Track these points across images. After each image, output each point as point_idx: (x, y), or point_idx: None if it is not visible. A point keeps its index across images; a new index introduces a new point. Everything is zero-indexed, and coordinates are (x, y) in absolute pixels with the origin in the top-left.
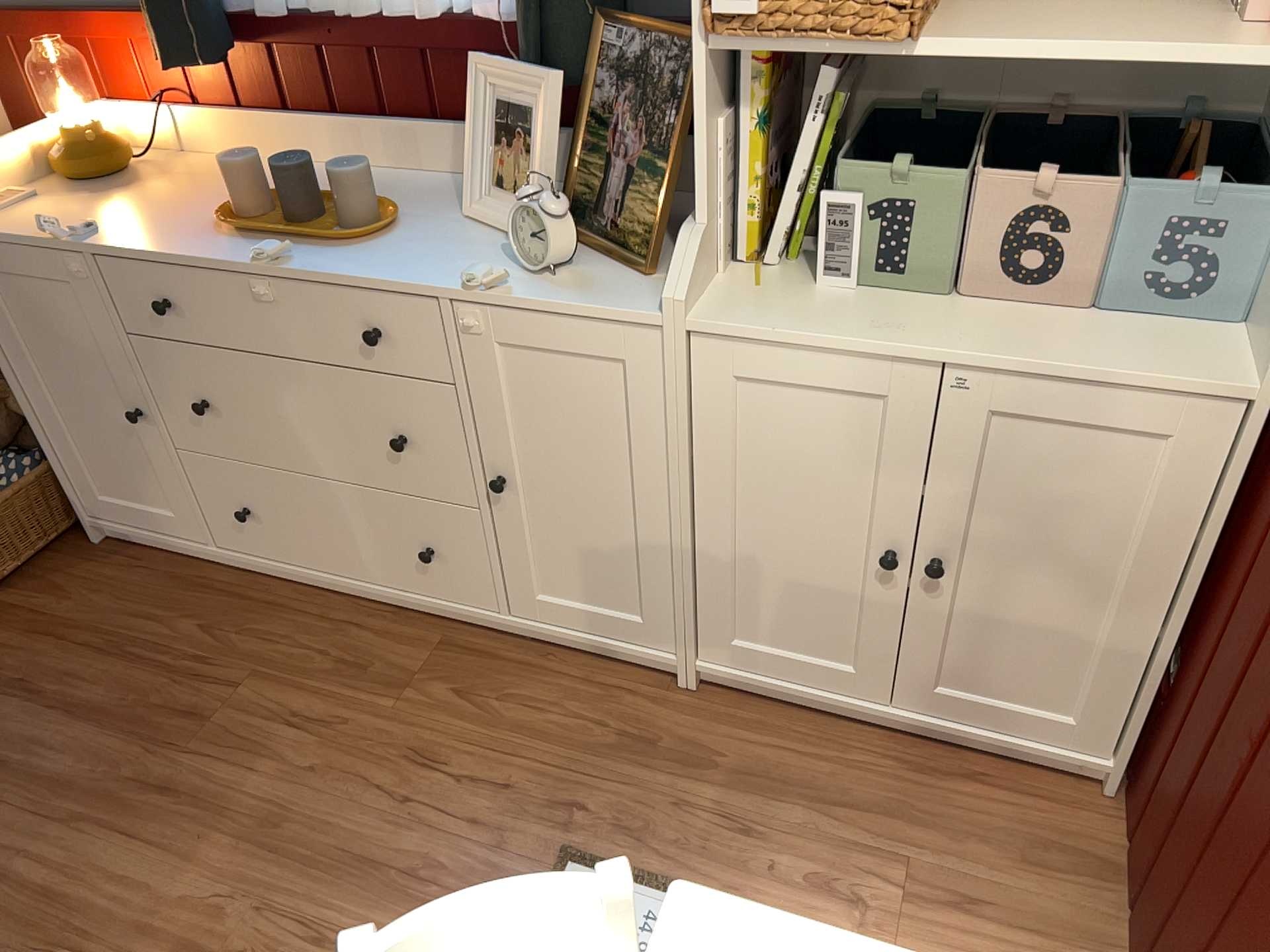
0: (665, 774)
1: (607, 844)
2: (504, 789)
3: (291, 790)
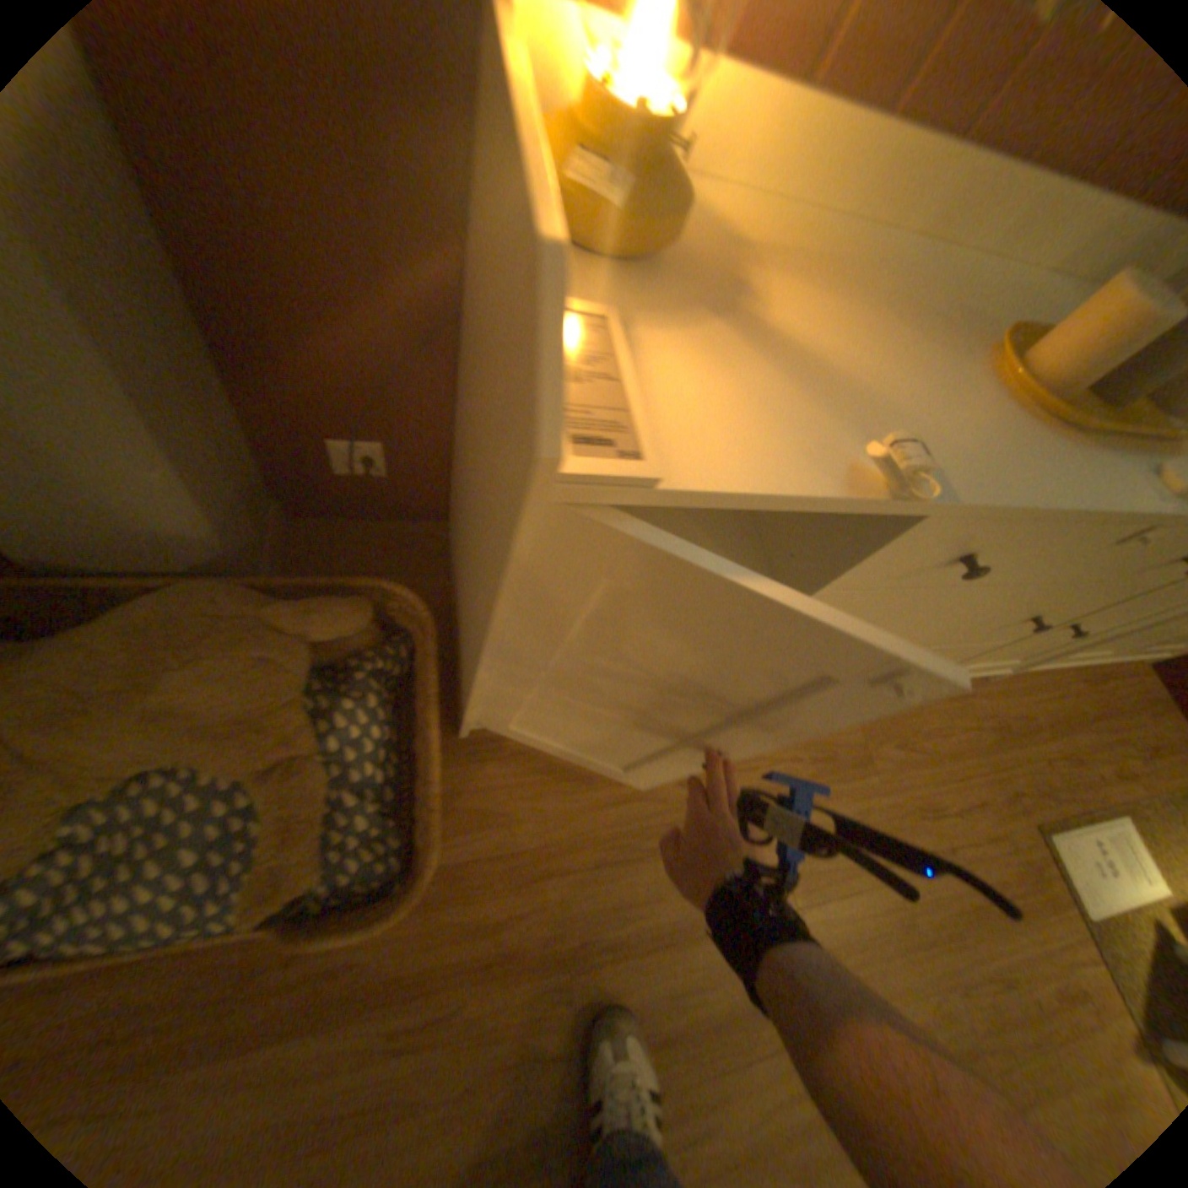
0: (1033, 752)
1: (1054, 817)
2: (988, 813)
3: (896, 902)
